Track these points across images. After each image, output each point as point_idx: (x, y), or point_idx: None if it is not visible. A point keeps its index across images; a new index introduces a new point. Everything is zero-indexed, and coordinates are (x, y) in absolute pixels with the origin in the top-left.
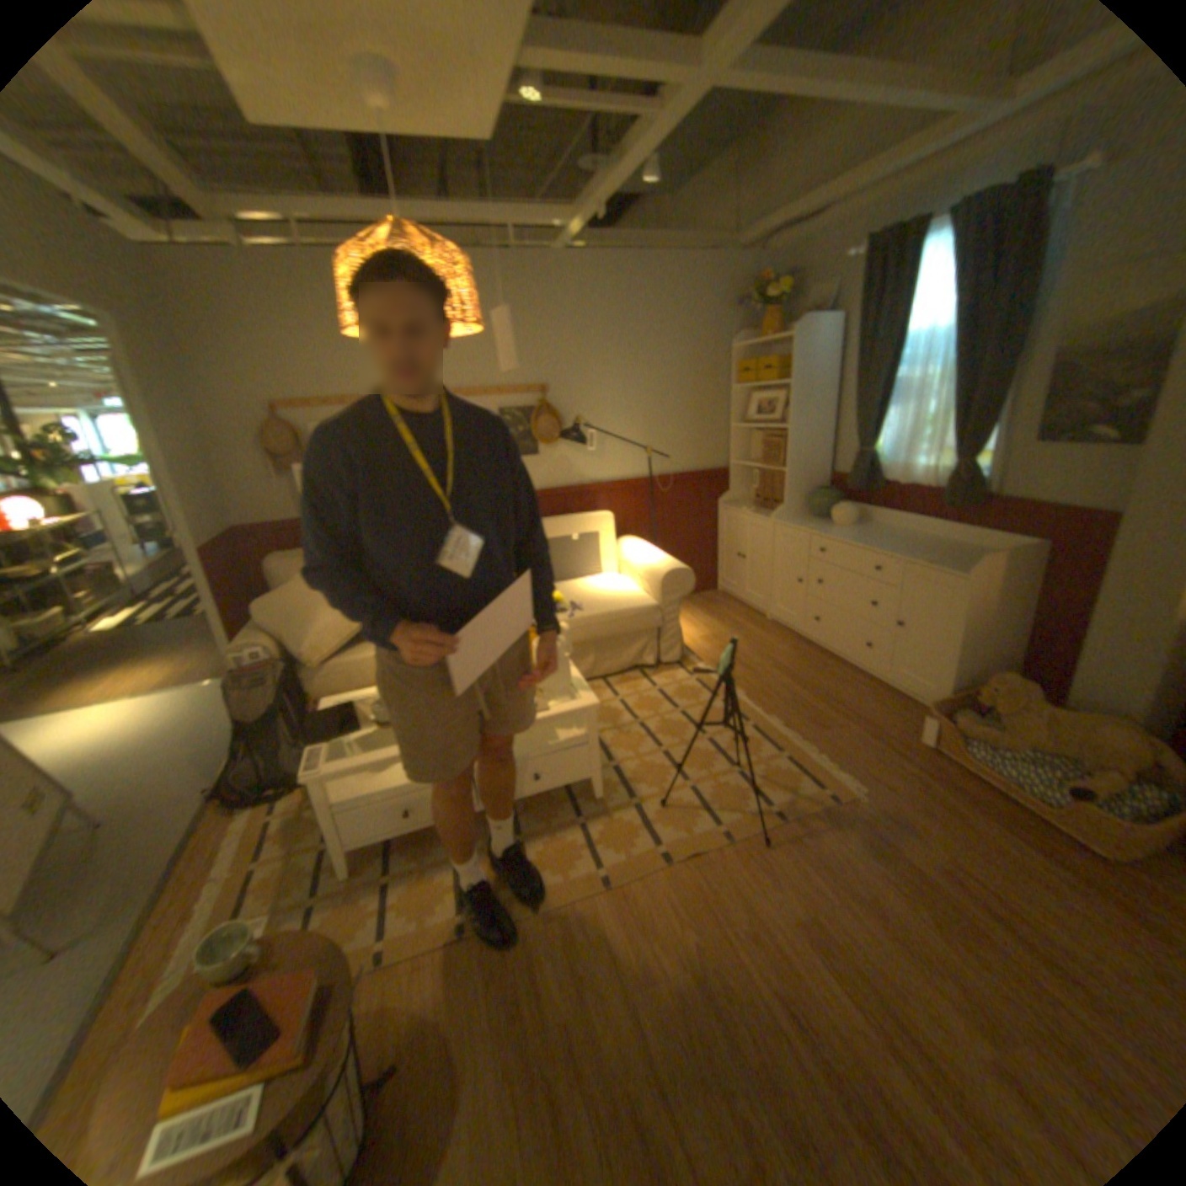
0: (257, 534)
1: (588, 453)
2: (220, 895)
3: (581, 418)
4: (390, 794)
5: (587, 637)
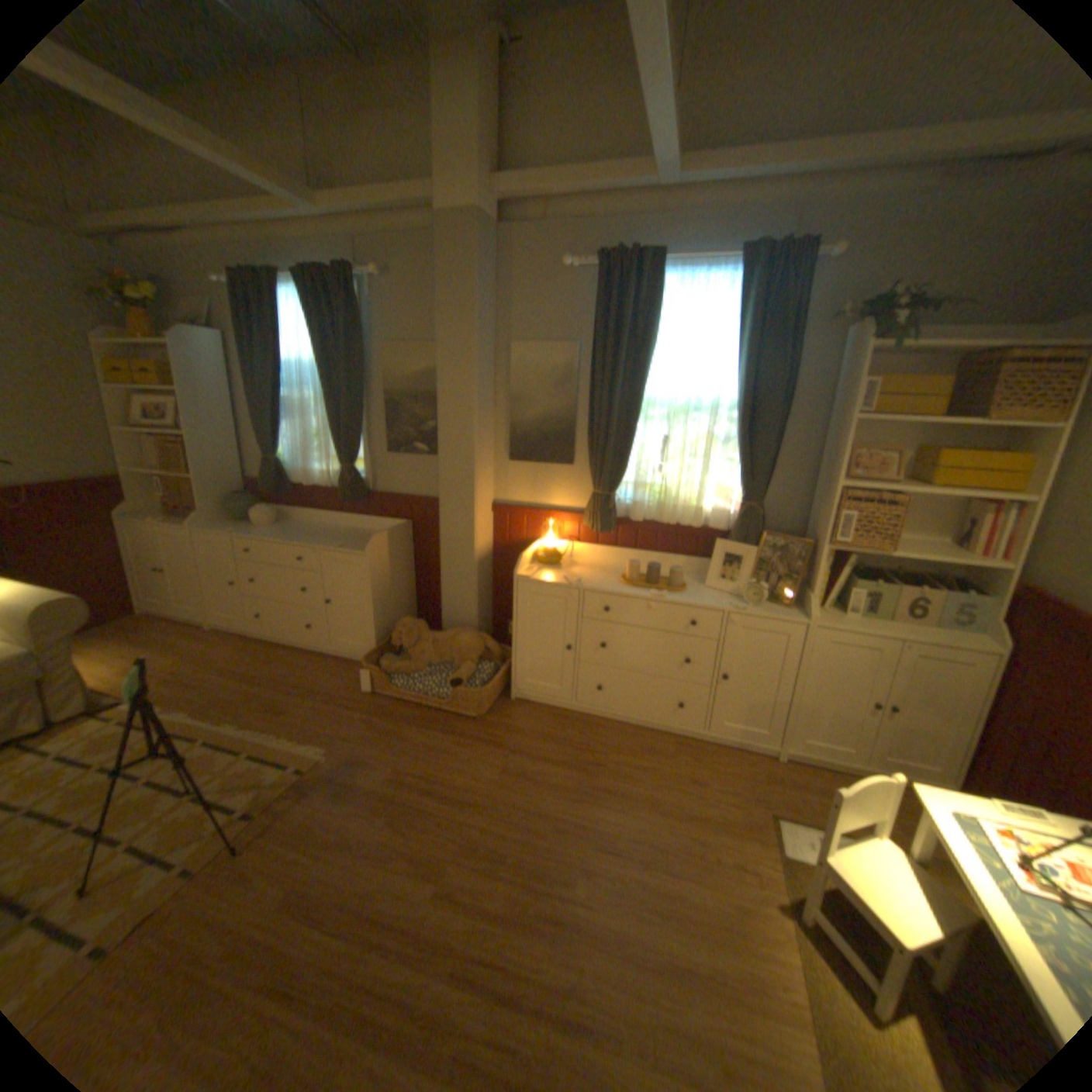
0: None
1: None
2: None
3: None
4: None
5: None
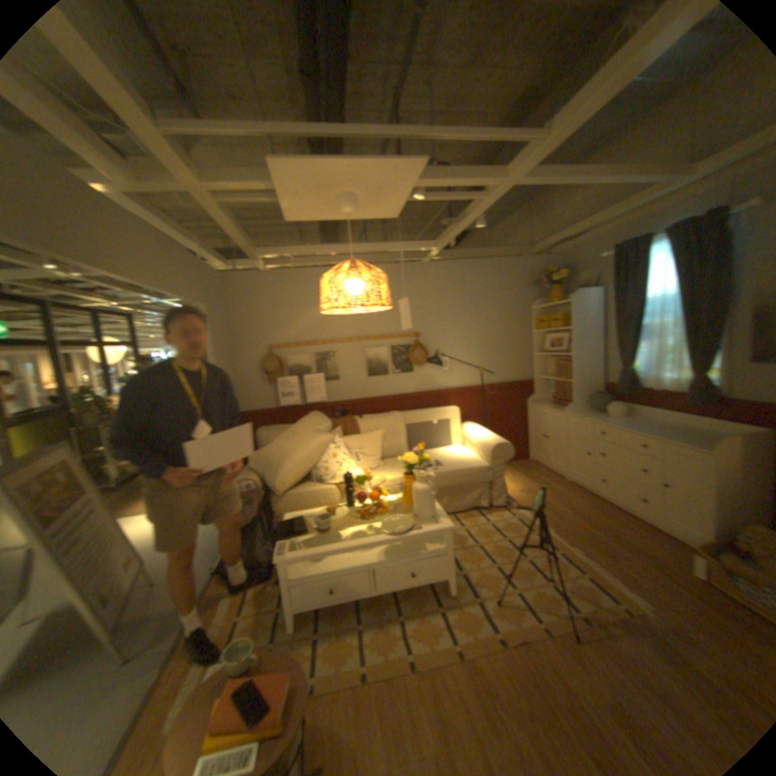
0: (253, 416)
1: (443, 371)
2: (218, 636)
3: (439, 351)
4: (323, 577)
5: (444, 485)
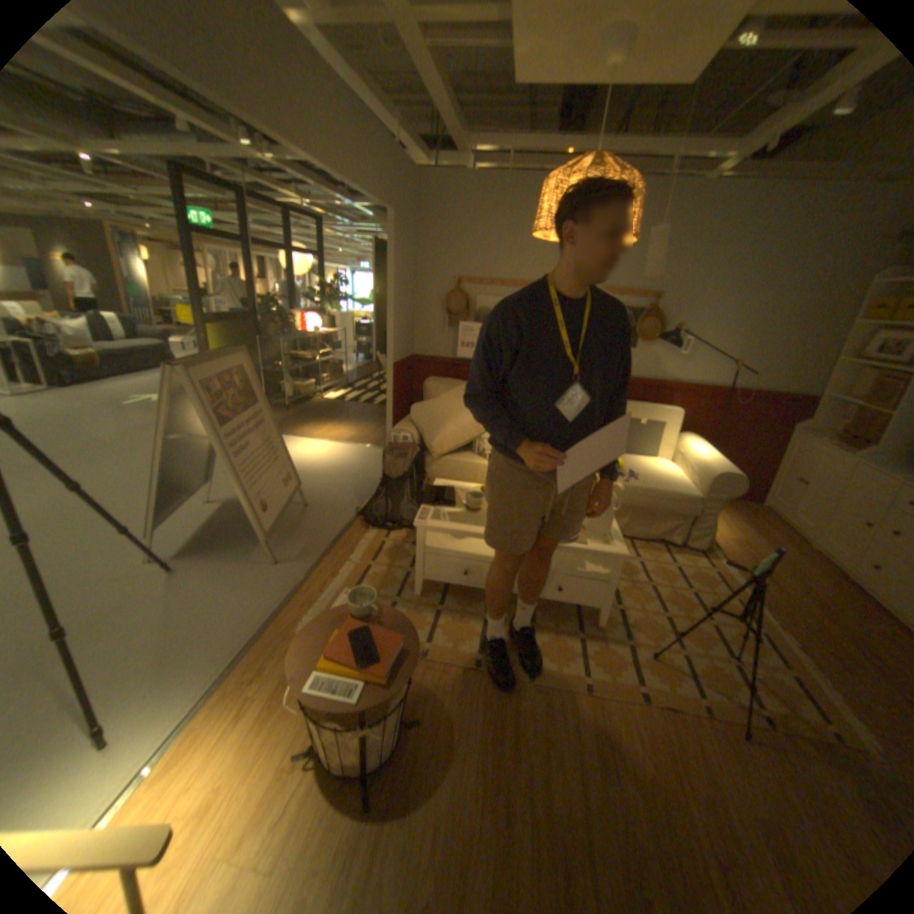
0: (424, 363)
1: (679, 355)
2: (352, 571)
3: (683, 325)
4: (460, 555)
5: (629, 502)
